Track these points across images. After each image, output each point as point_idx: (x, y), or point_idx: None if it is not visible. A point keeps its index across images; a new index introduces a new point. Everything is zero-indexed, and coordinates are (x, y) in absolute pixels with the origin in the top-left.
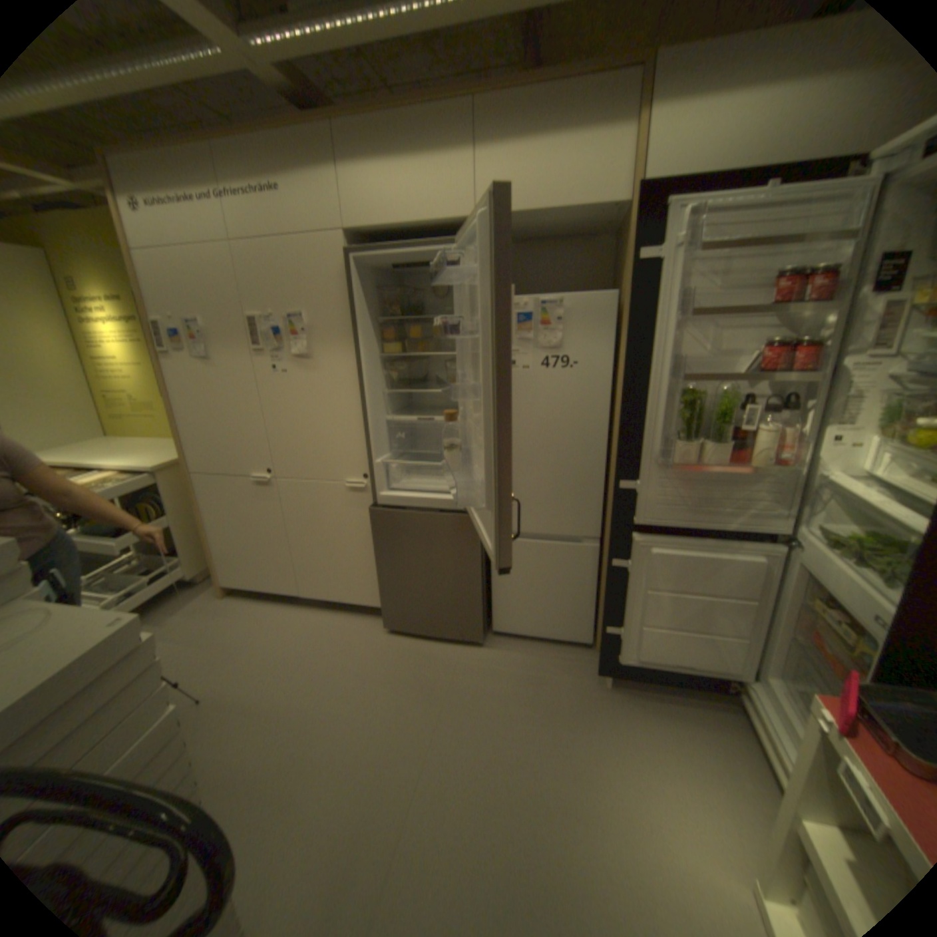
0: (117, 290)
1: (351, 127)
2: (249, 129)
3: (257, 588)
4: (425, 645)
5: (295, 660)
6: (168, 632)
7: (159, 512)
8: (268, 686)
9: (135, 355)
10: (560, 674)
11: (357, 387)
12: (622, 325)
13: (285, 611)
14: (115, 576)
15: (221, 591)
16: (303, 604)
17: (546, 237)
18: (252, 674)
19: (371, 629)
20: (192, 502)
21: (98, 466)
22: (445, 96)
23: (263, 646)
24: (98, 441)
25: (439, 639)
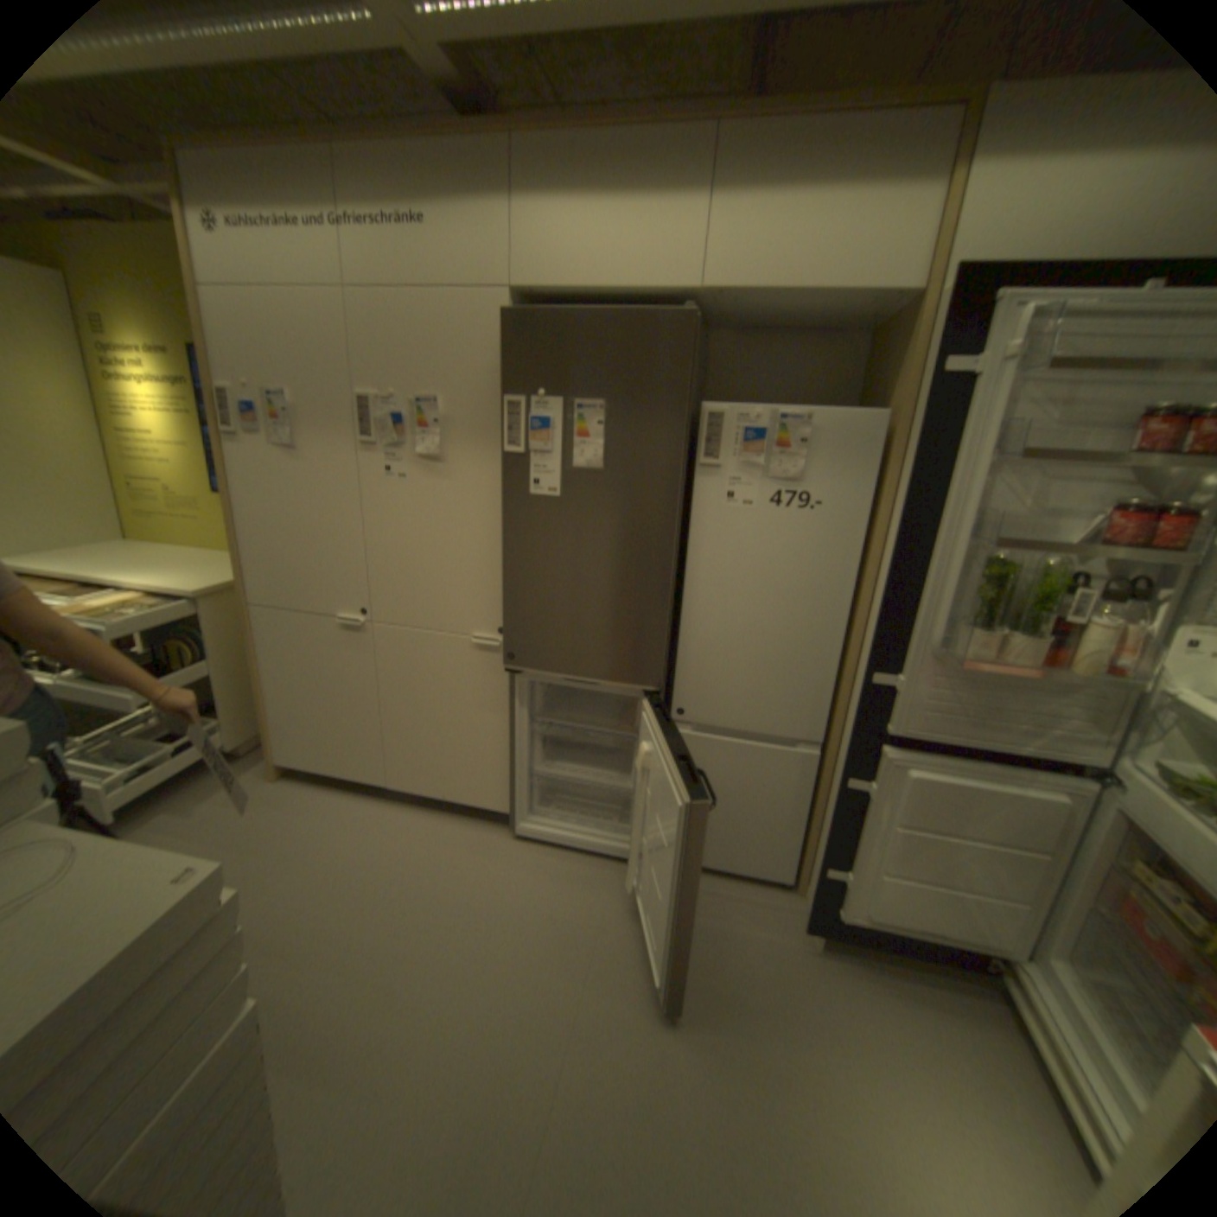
0: (162, 337)
1: (539, 144)
2: (391, 131)
3: (326, 771)
4: (563, 871)
5: (379, 881)
6: (196, 827)
7: (197, 653)
8: (339, 919)
9: (179, 430)
10: (751, 927)
11: (503, 507)
12: (889, 457)
13: (364, 806)
14: (124, 740)
15: (274, 770)
16: (389, 797)
17: (779, 325)
18: (317, 898)
19: (487, 842)
20: (246, 644)
21: (113, 582)
22: (681, 115)
23: (333, 857)
24: (113, 545)
25: (582, 863)
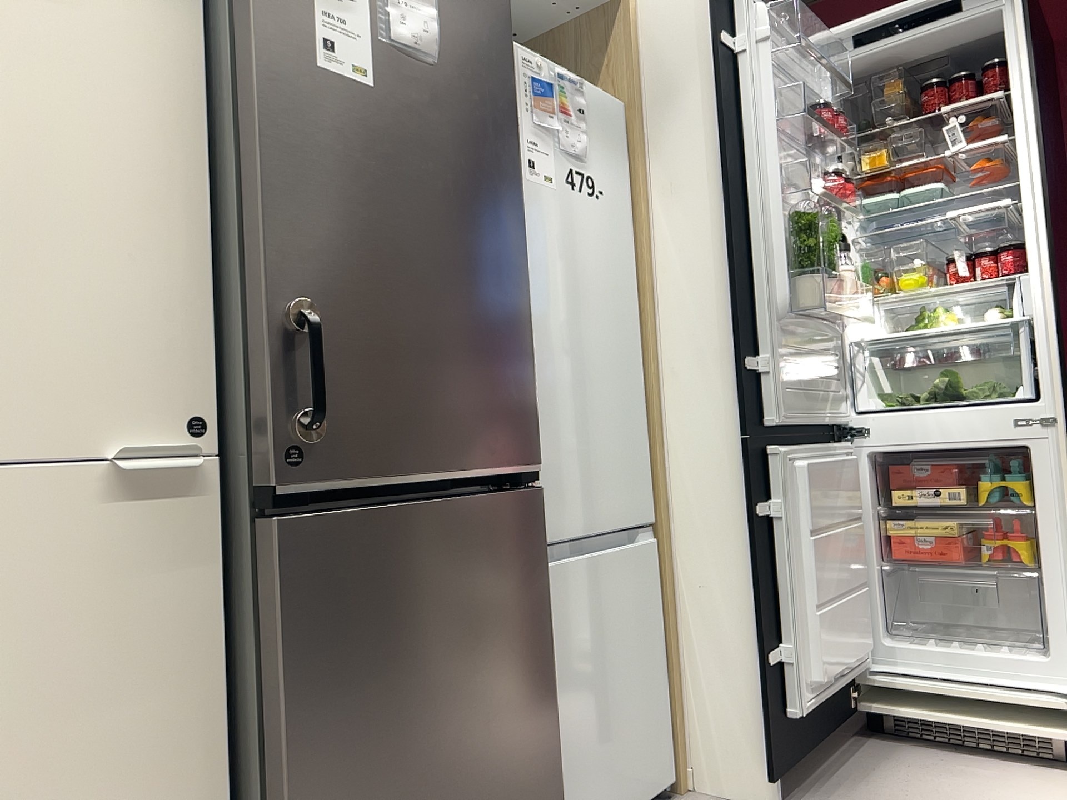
0: None
1: None
2: None
3: None
4: None
5: None
6: None
7: None
8: None
9: None
10: None
11: (189, 106)
12: (628, 155)
13: None
14: None
15: None
16: None
17: None
18: None
19: None
20: None
21: None
22: None
23: None
24: None
25: None
